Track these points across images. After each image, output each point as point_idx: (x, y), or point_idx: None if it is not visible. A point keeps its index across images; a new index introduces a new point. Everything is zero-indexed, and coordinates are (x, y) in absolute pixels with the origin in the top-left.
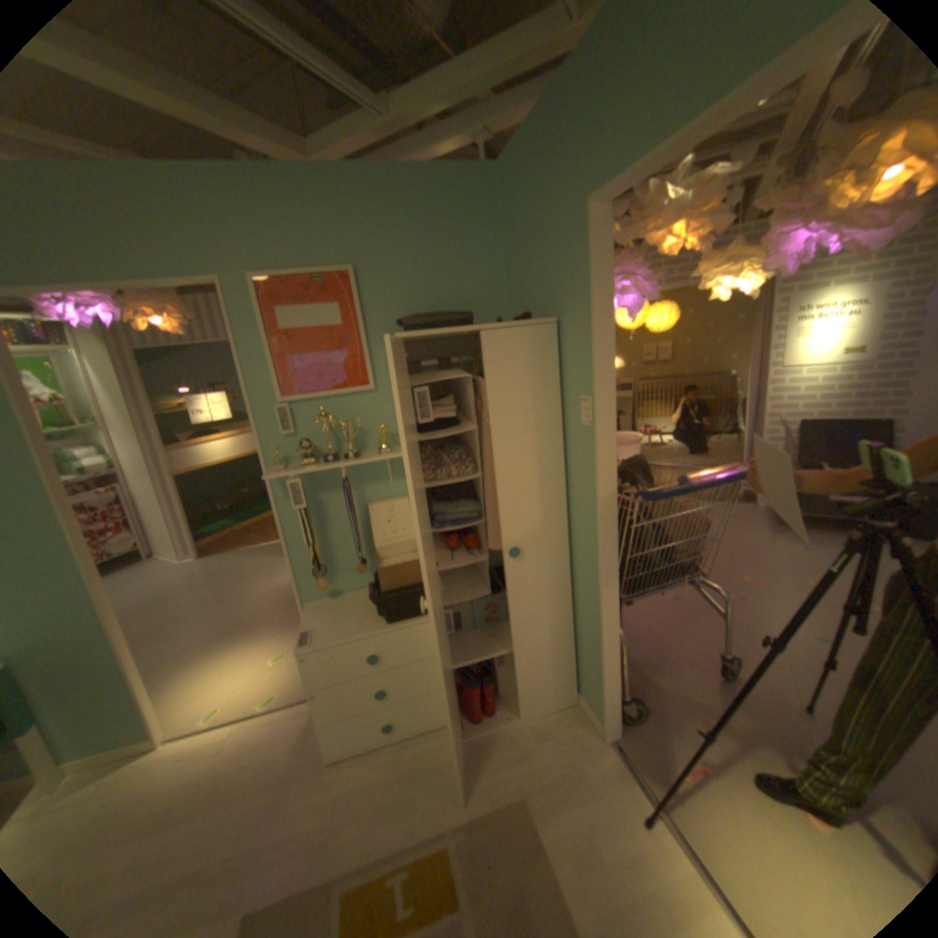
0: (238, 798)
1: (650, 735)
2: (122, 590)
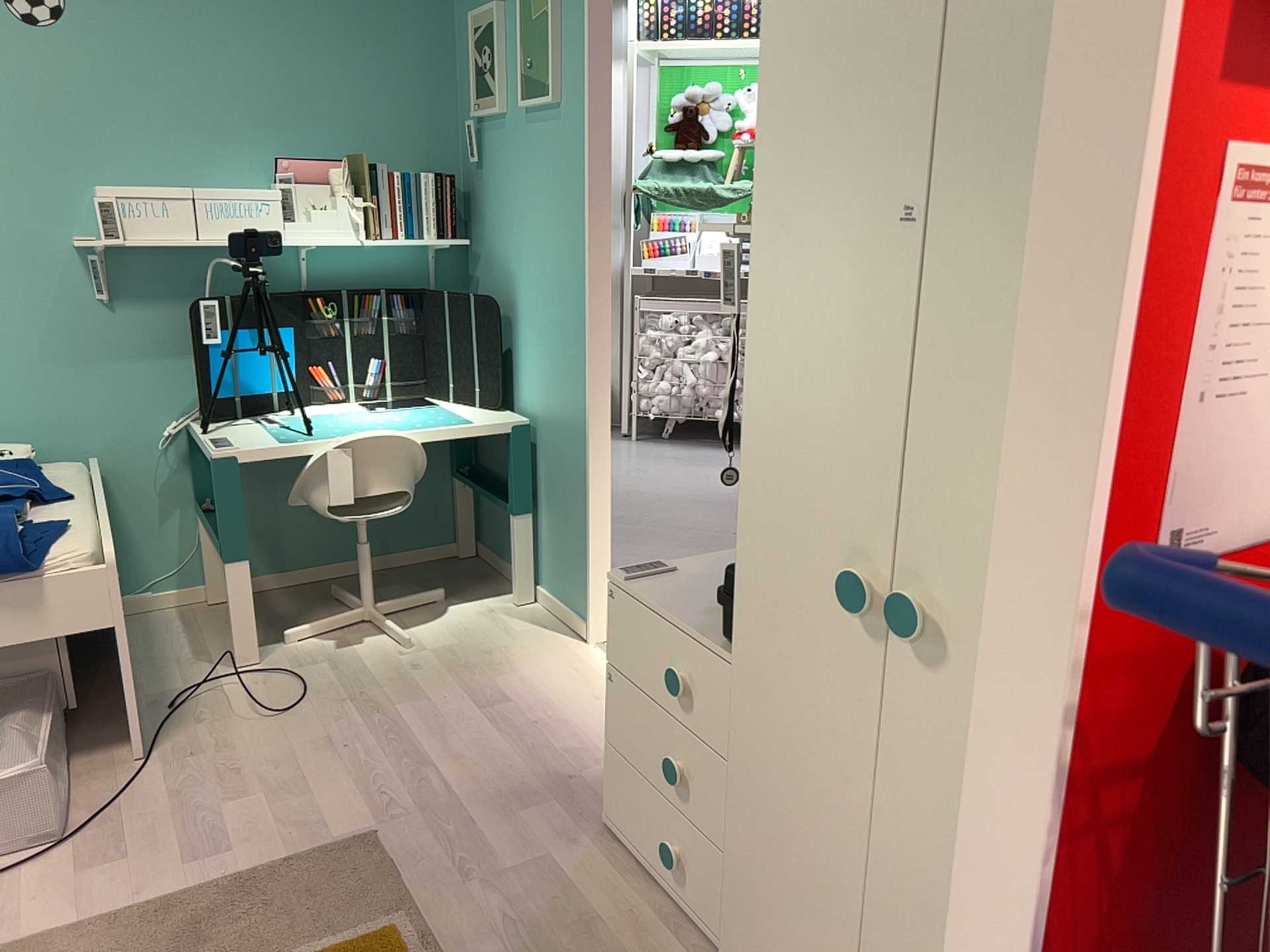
0: (531, 751)
1: None
2: None
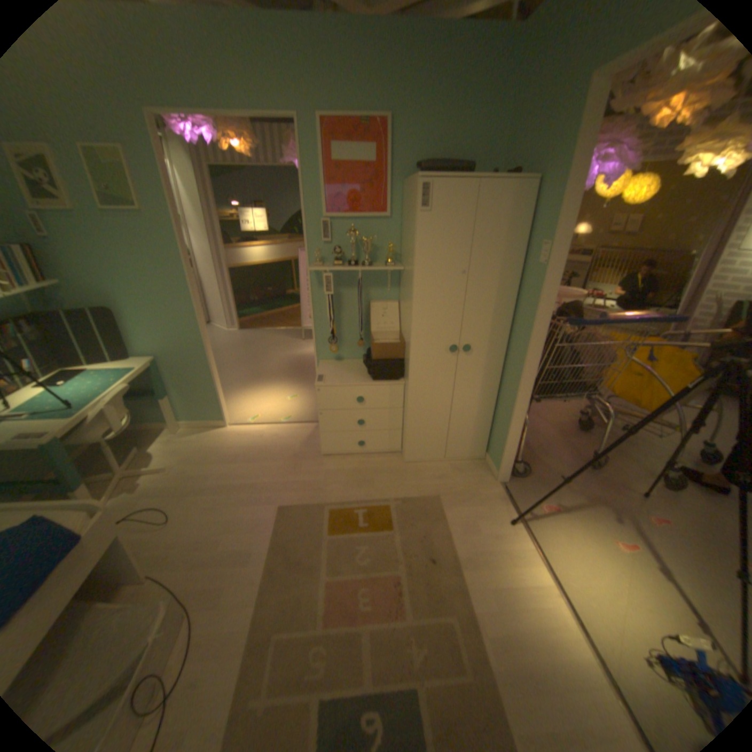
0: (272, 459)
1: (528, 484)
2: None
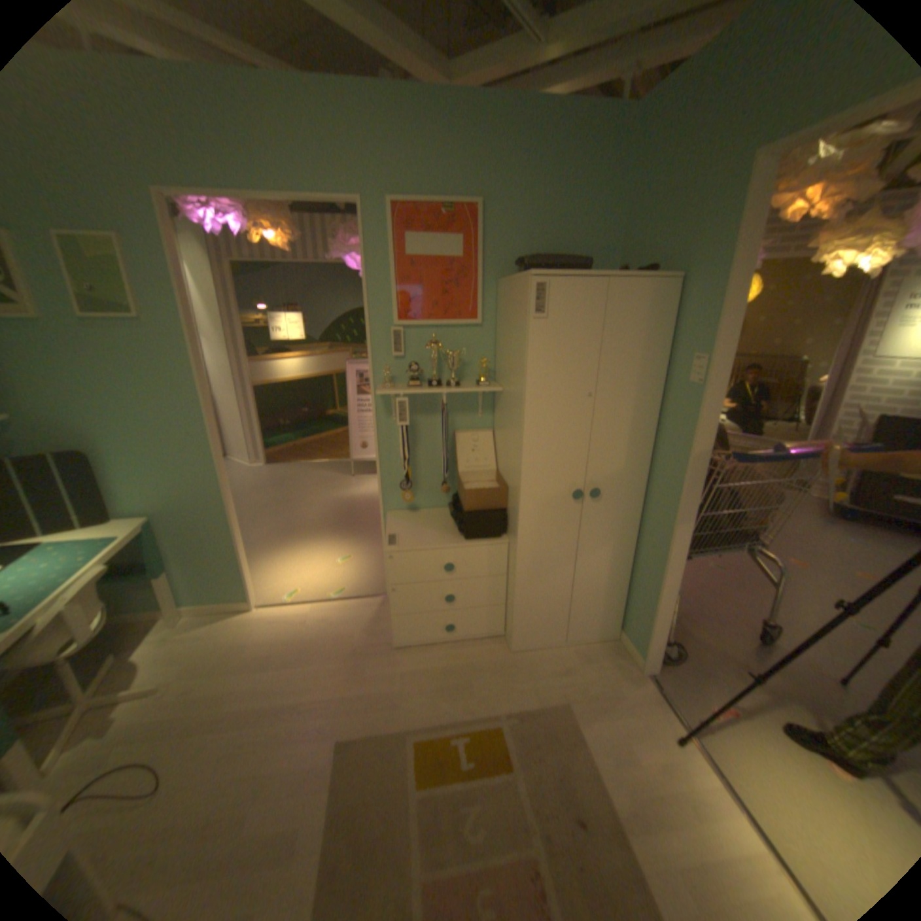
0: (322, 660)
1: (686, 675)
2: None
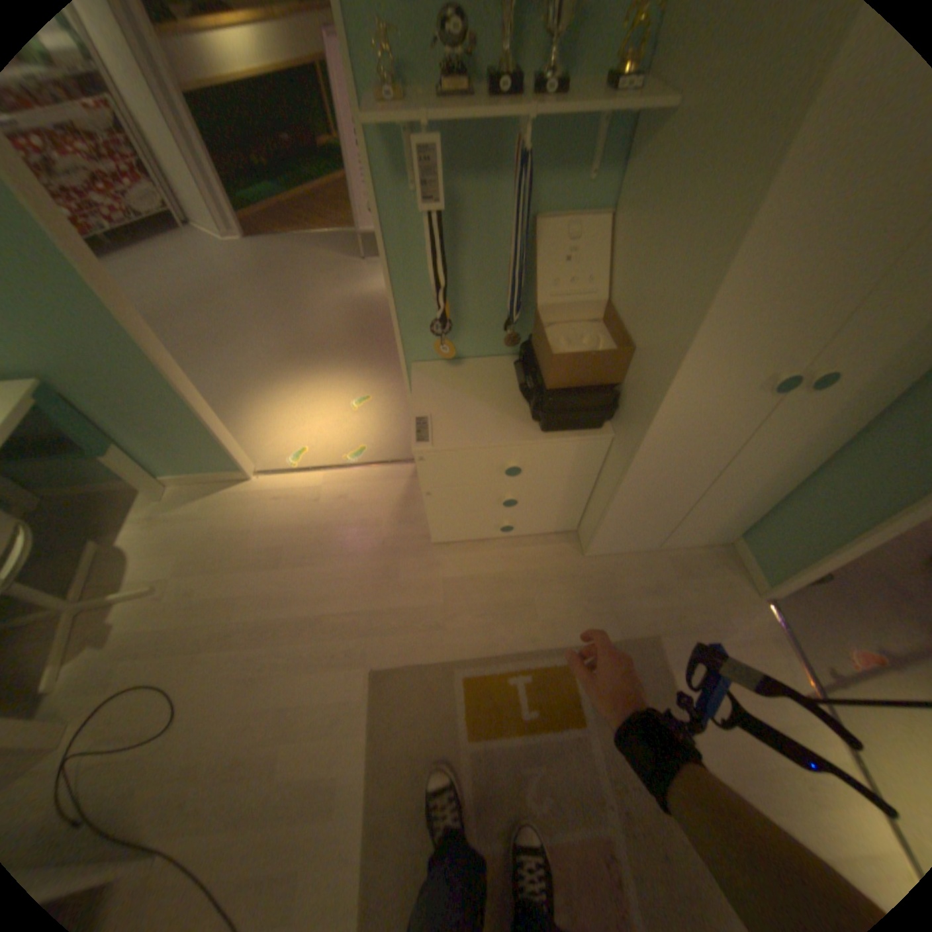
0: (344, 554)
1: (818, 600)
2: (164, 266)
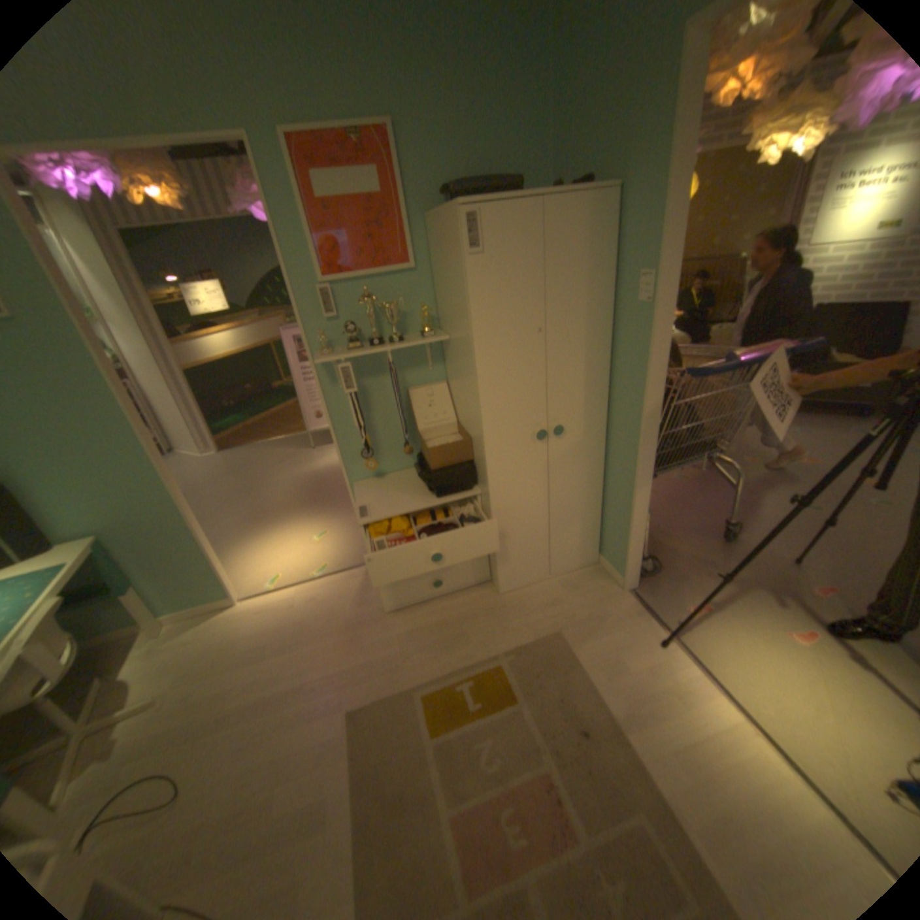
0: (317, 638)
1: (661, 583)
2: None
